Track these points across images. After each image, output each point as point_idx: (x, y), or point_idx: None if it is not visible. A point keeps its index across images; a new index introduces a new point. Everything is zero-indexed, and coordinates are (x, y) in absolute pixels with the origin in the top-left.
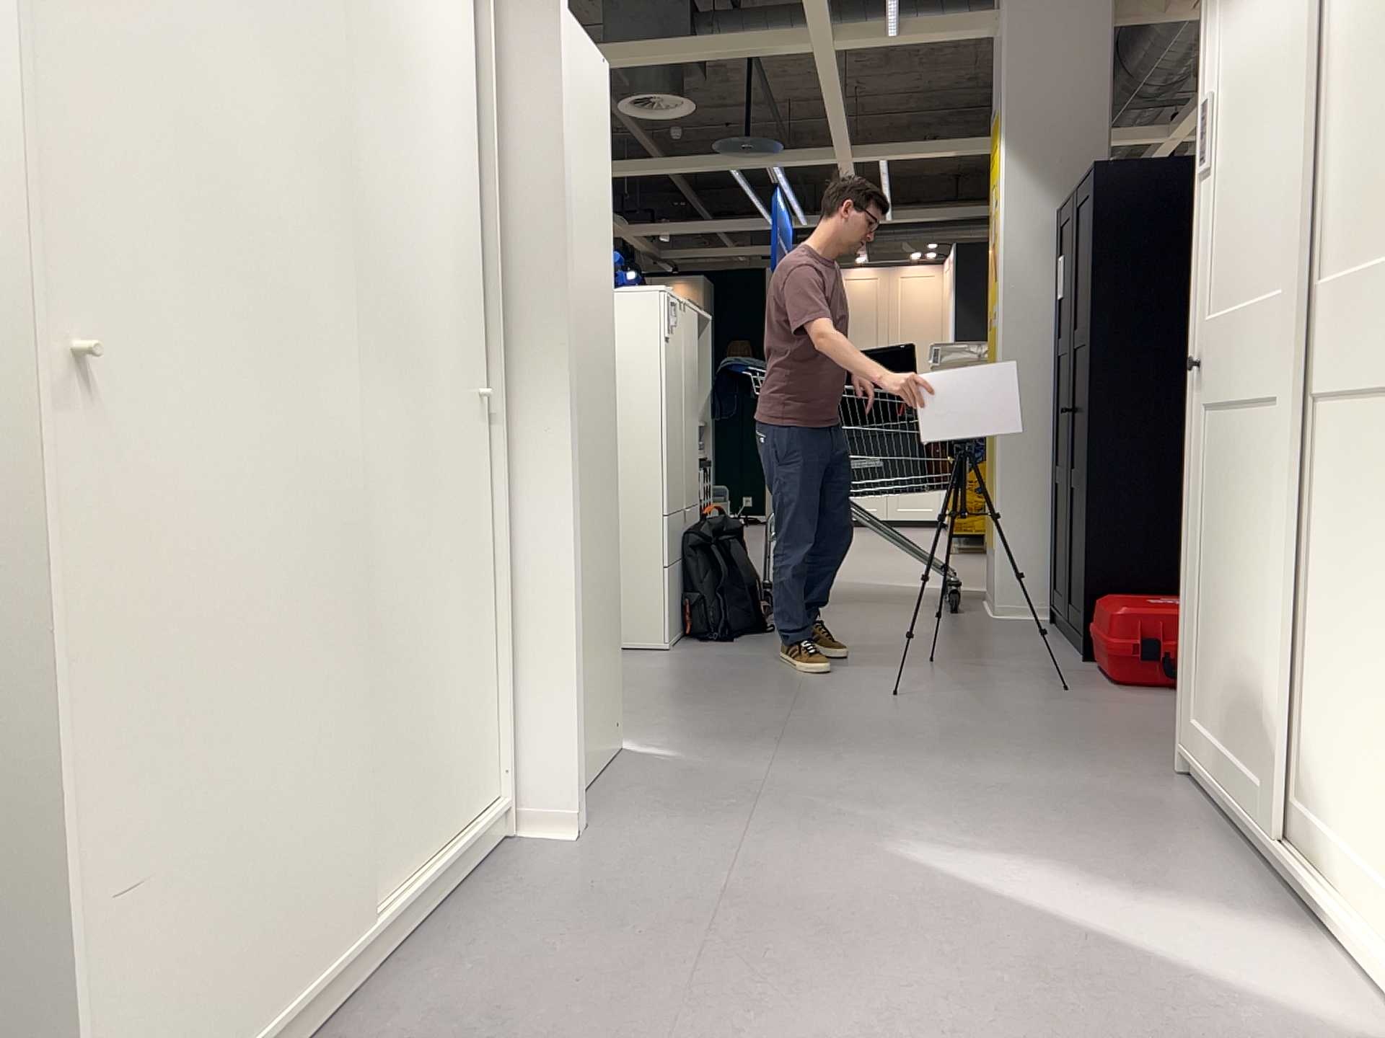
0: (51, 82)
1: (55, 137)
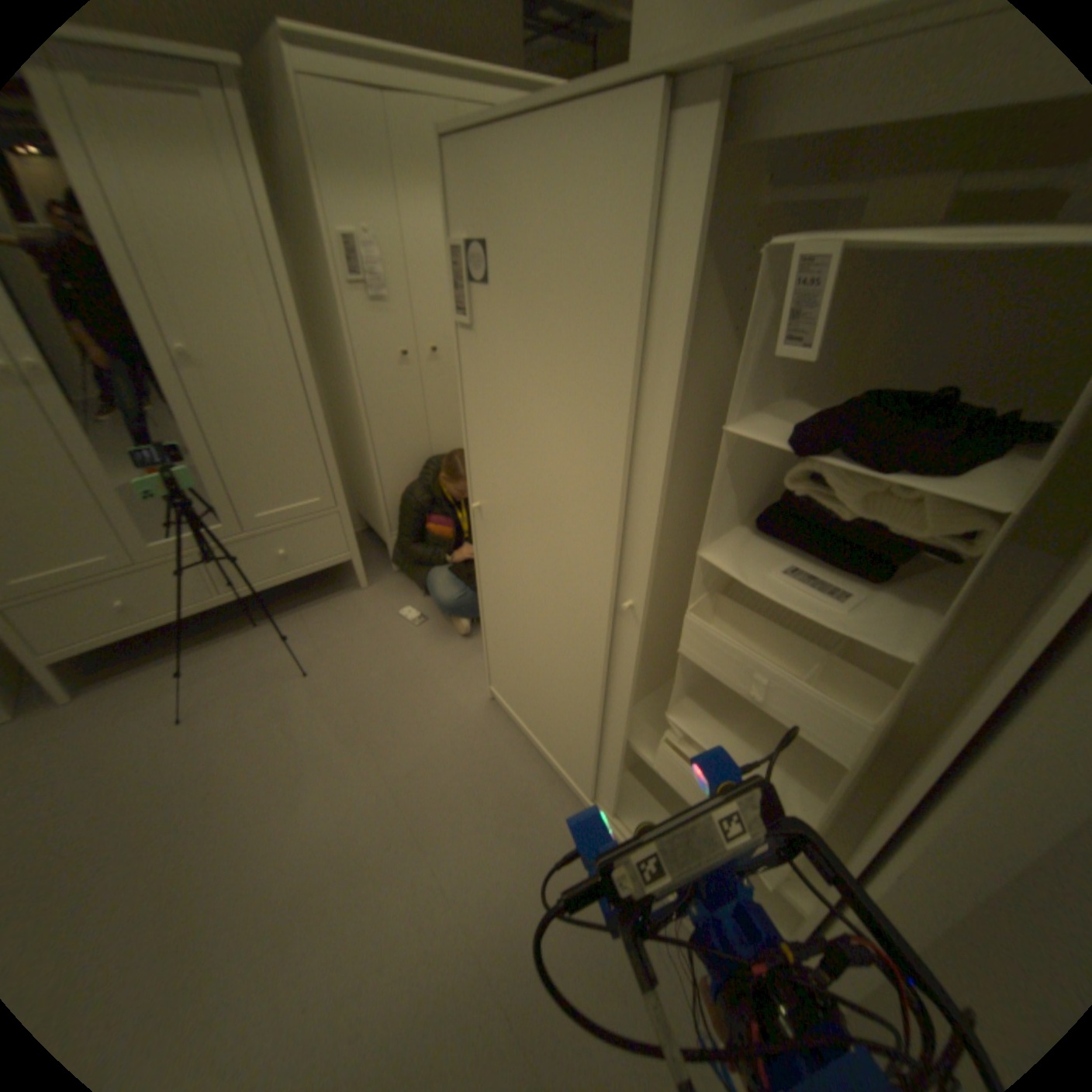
0: (466, 421)
1: (467, 439)
